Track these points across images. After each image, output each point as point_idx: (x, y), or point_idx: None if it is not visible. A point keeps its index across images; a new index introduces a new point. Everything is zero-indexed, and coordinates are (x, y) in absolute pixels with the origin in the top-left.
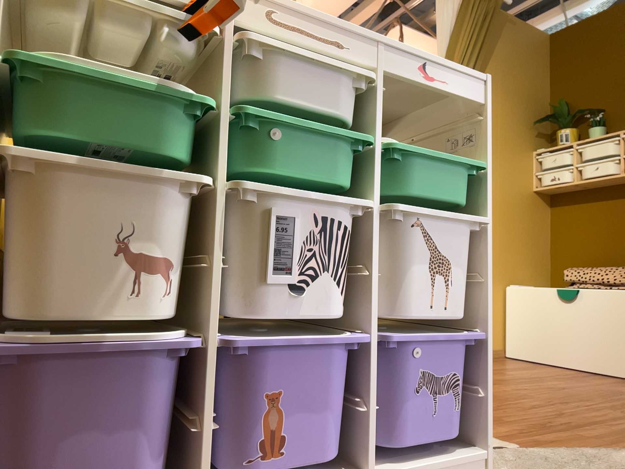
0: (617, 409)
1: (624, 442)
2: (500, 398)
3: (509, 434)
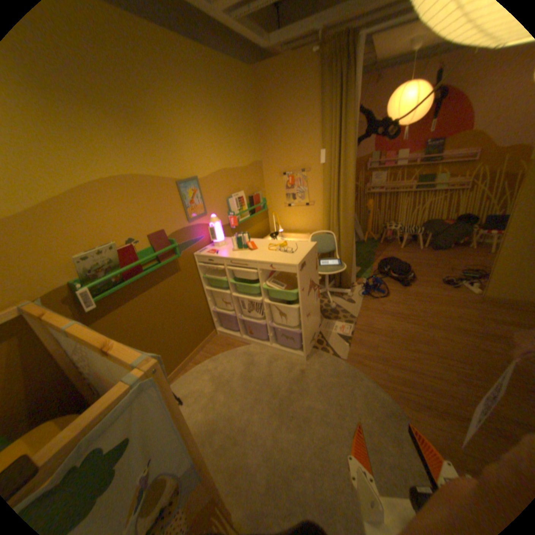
0: (461, 380)
1: (391, 386)
2: (411, 341)
3: (357, 356)
